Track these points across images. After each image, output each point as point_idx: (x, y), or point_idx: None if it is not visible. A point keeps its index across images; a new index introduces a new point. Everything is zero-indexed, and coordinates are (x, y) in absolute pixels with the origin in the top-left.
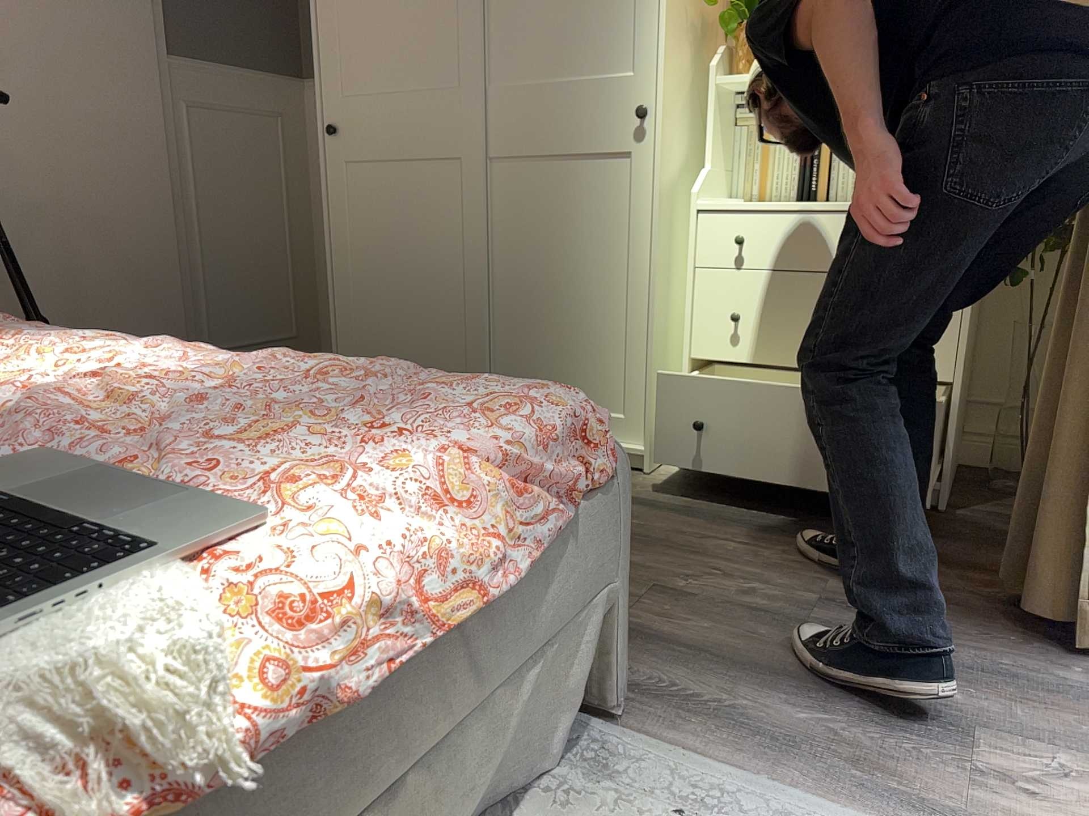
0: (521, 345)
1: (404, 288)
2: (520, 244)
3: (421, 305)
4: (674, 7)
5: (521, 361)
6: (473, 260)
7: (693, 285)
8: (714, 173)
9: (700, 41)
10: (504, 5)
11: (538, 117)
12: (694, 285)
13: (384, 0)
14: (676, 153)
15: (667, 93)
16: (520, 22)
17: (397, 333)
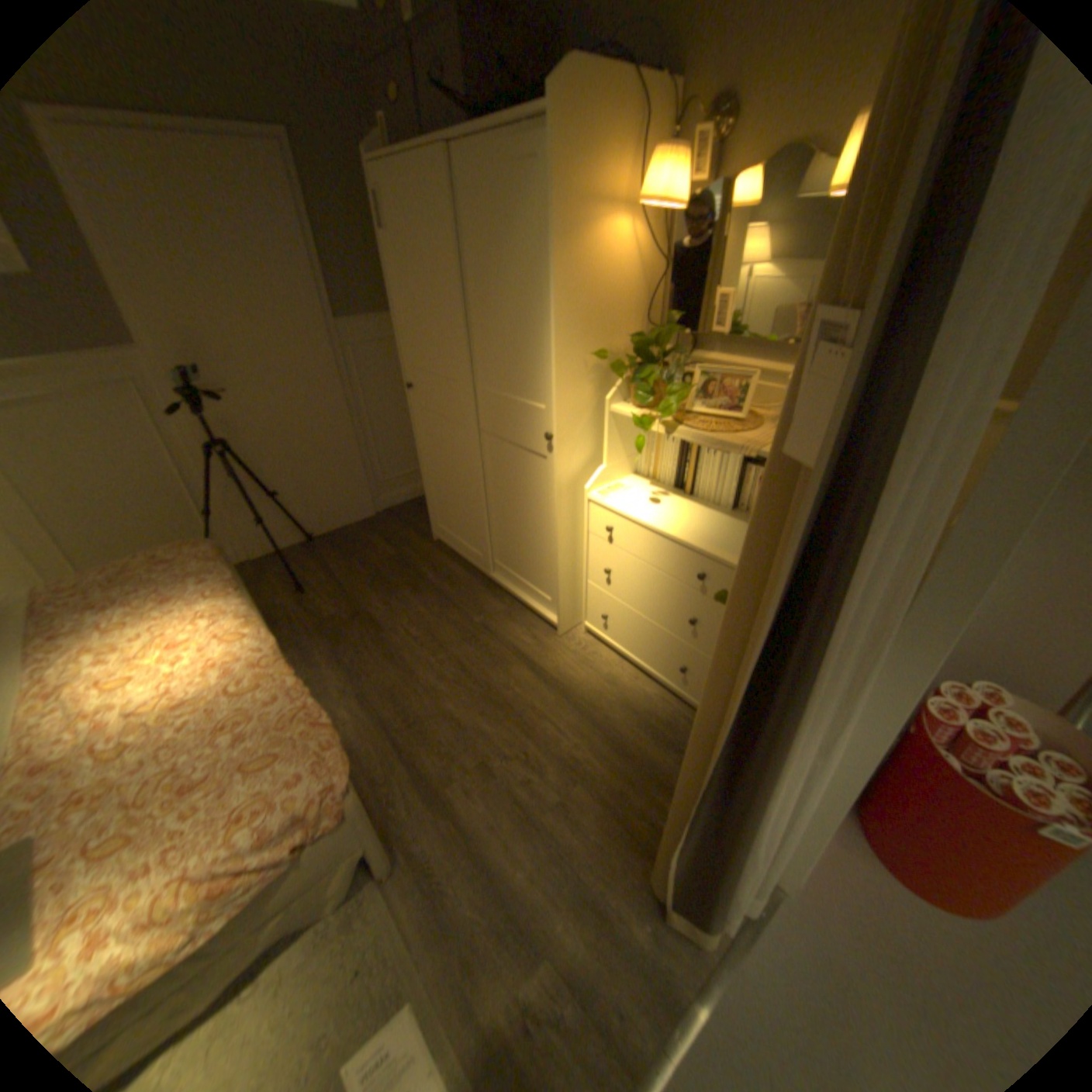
0: (505, 539)
1: (452, 486)
2: (500, 485)
3: (460, 498)
4: (569, 366)
5: (505, 547)
6: (478, 486)
7: (587, 541)
8: (612, 466)
9: (609, 370)
10: (480, 334)
11: (502, 415)
12: (588, 540)
13: (422, 311)
14: (578, 458)
15: (563, 427)
16: (489, 349)
17: (452, 508)
